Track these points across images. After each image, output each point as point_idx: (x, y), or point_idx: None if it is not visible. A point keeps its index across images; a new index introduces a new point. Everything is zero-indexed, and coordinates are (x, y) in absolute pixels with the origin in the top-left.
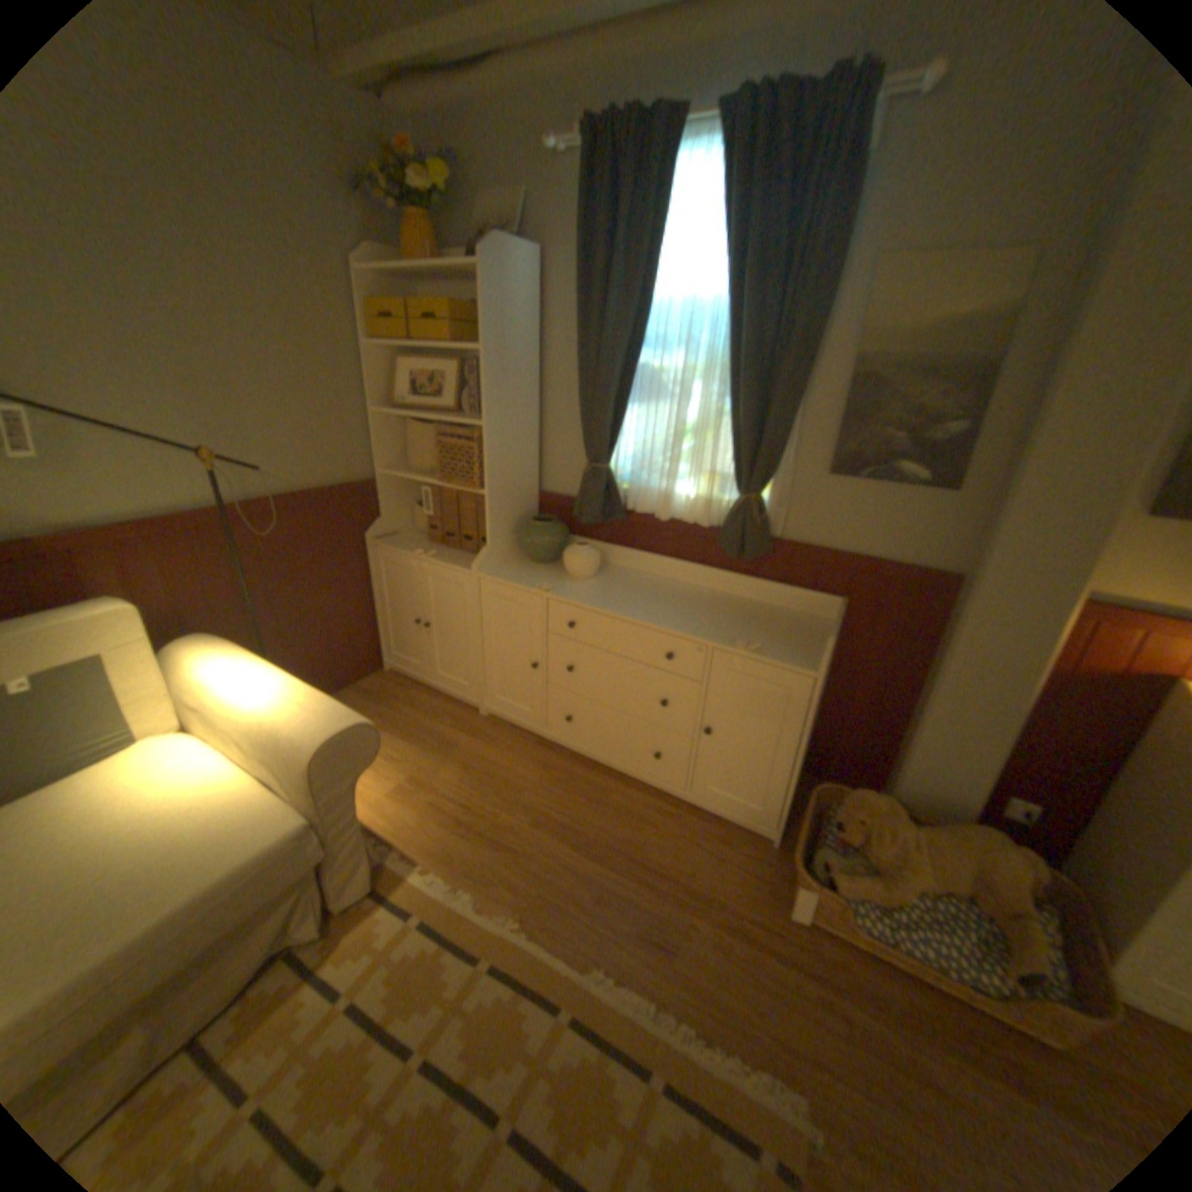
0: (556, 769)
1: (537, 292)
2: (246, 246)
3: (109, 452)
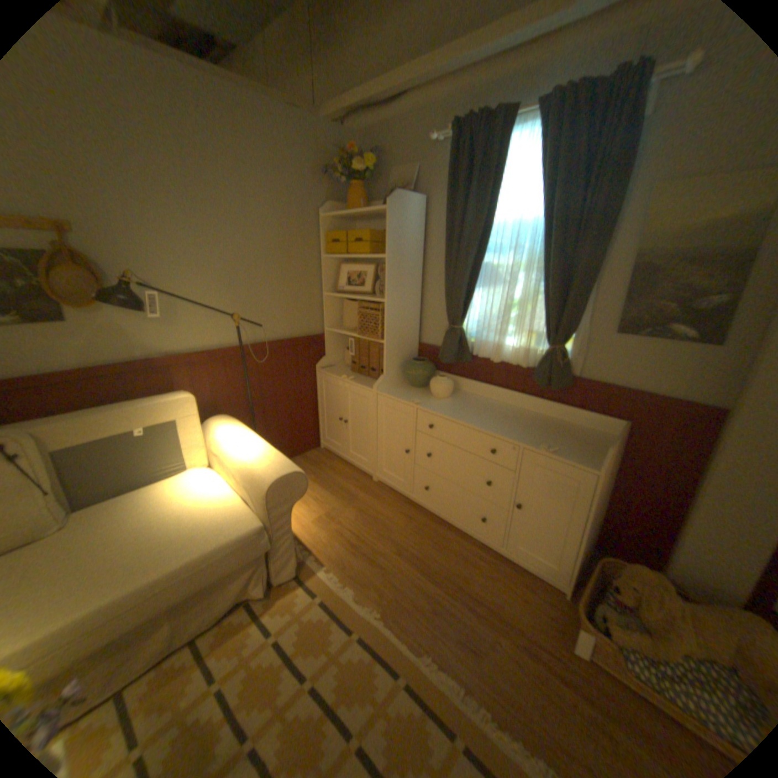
0: (417, 521)
1: (423, 222)
2: (267, 208)
3: (192, 315)
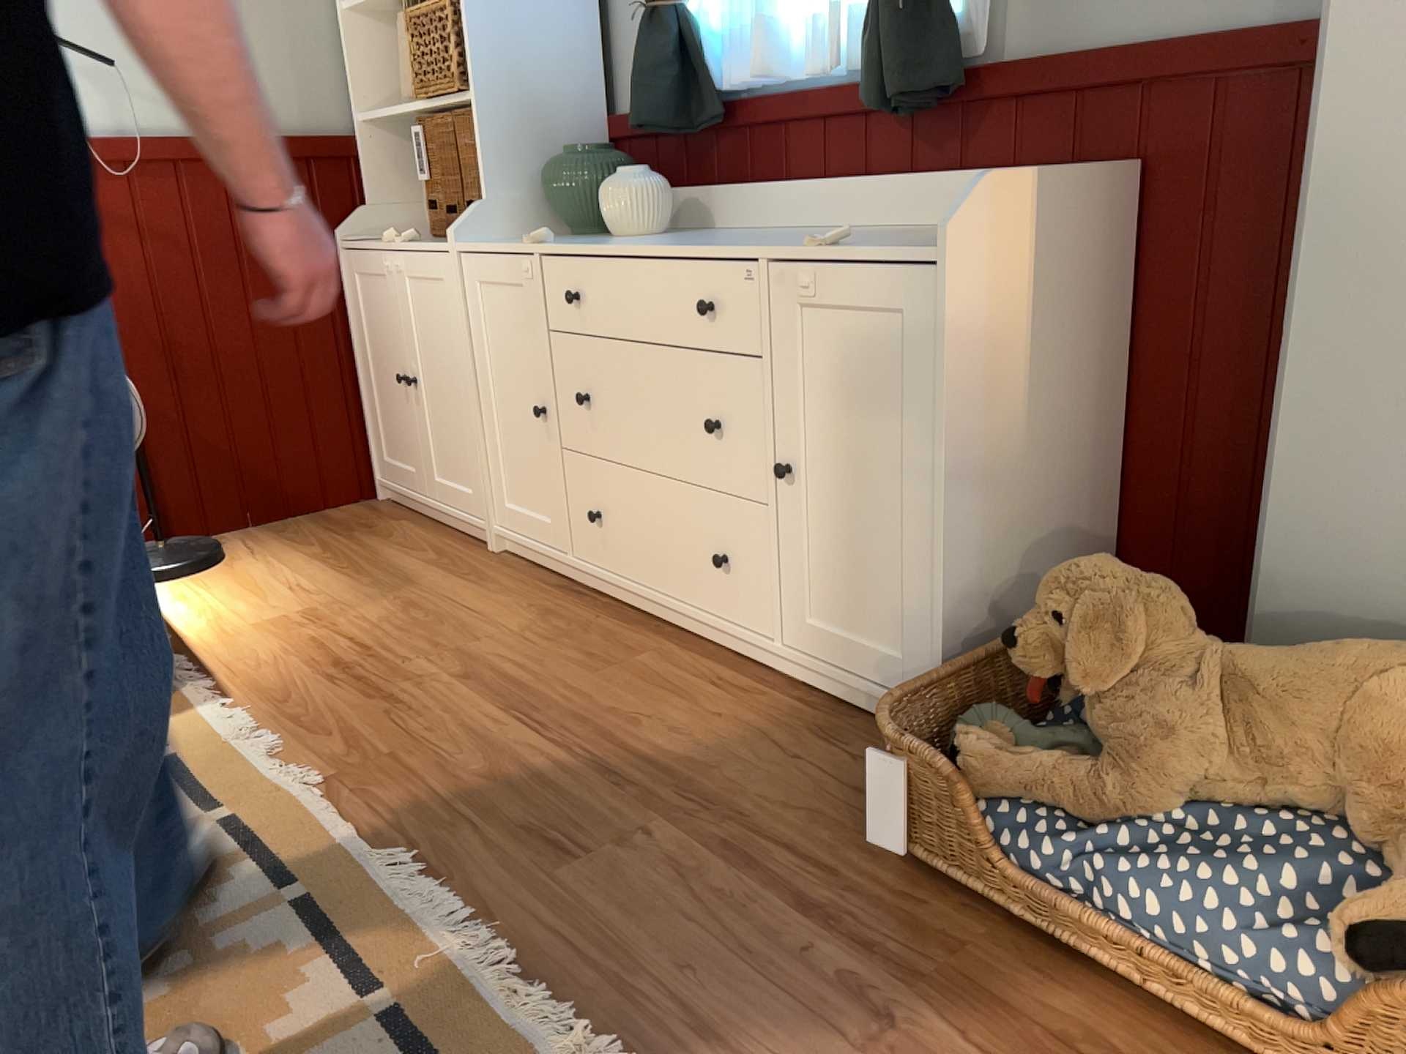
0: (566, 618)
1: None
2: None
3: None
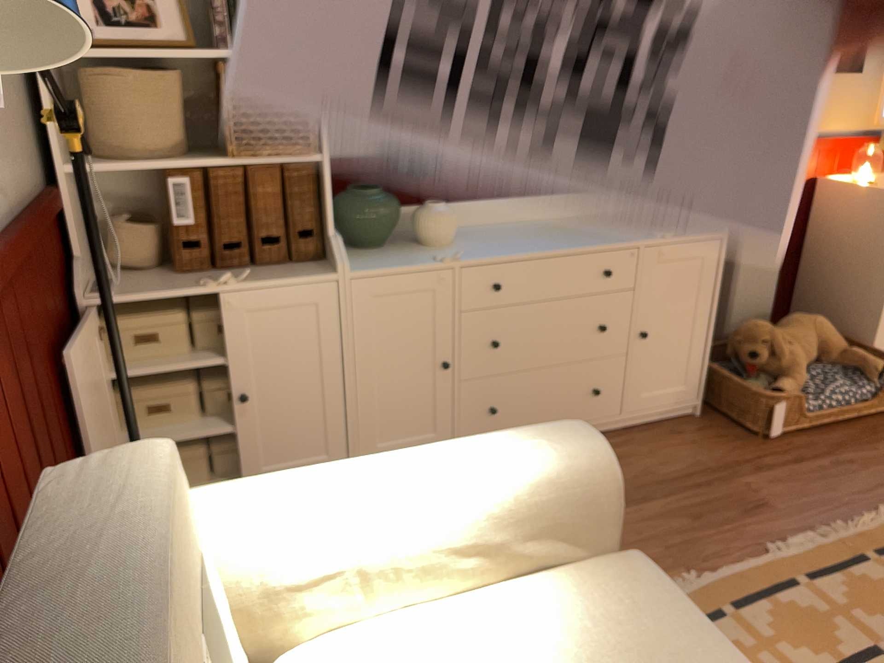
0: None
1: None
2: None
3: None
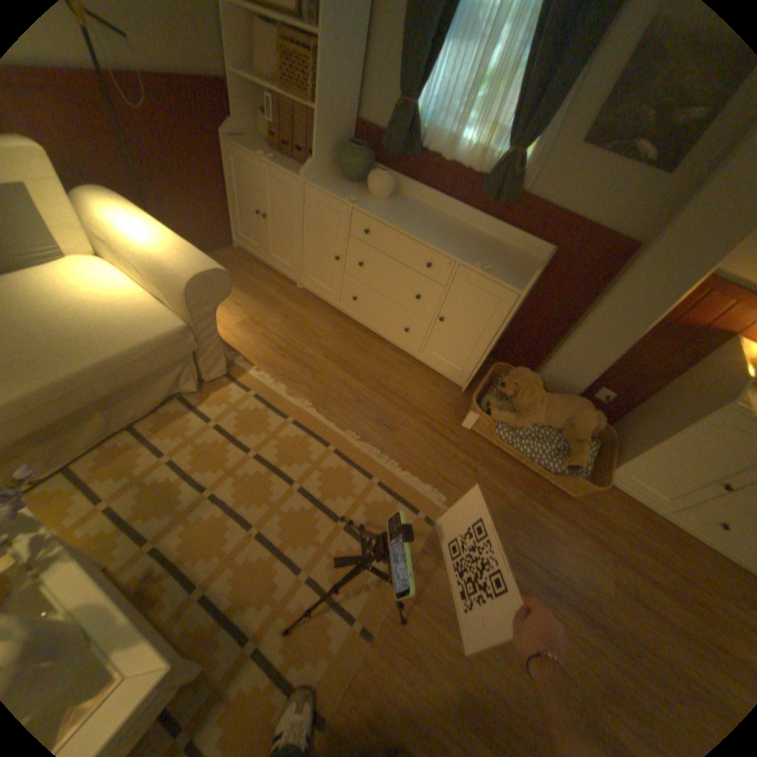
0: (342, 329)
1: None
2: None
3: None
